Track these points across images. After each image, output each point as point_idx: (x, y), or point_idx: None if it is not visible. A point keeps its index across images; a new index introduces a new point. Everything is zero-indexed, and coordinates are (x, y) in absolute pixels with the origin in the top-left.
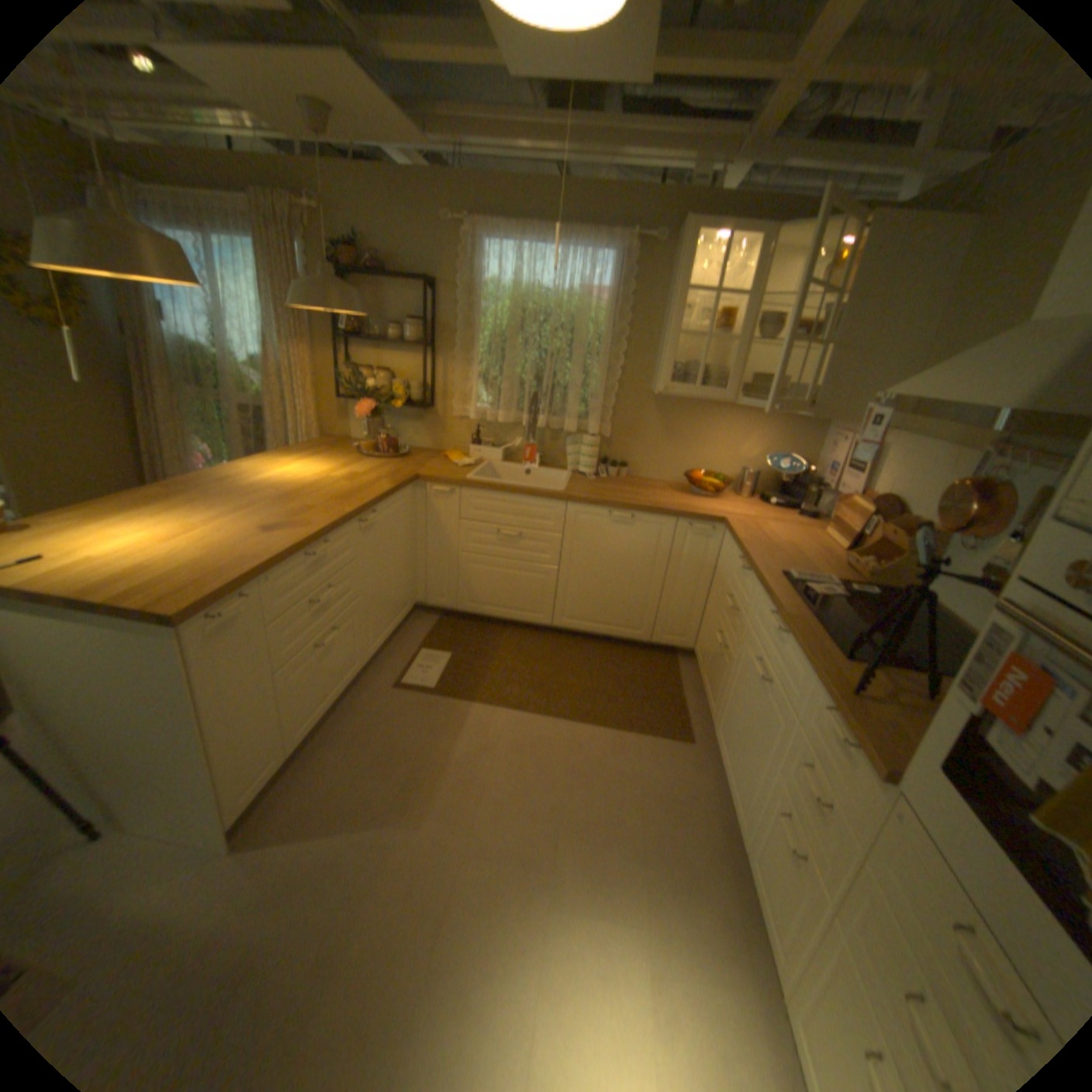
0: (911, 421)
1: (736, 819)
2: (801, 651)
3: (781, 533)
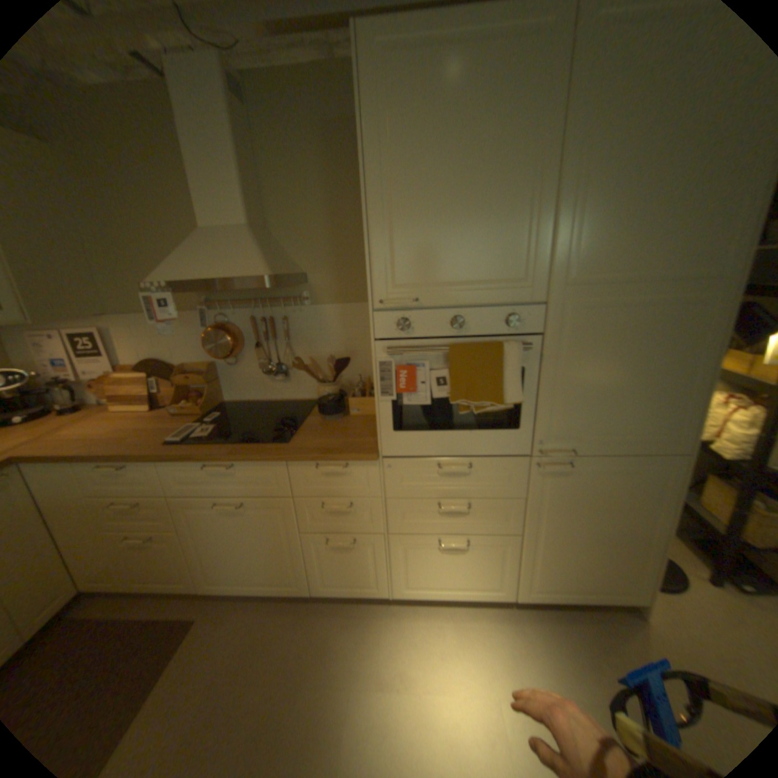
0: (112, 306)
1: (280, 596)
2: (262, 461)
3: (86, 431)
